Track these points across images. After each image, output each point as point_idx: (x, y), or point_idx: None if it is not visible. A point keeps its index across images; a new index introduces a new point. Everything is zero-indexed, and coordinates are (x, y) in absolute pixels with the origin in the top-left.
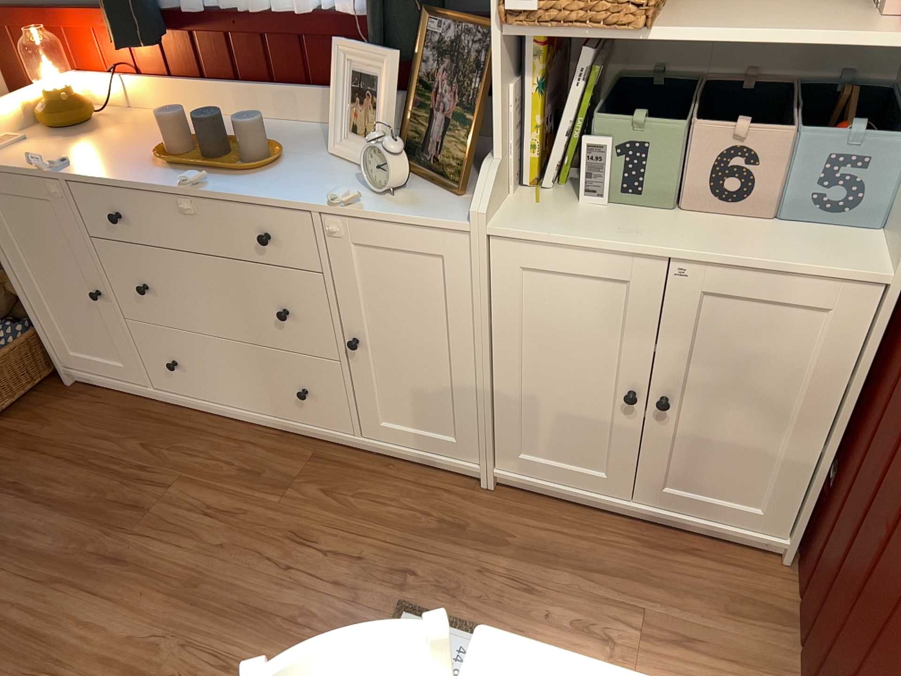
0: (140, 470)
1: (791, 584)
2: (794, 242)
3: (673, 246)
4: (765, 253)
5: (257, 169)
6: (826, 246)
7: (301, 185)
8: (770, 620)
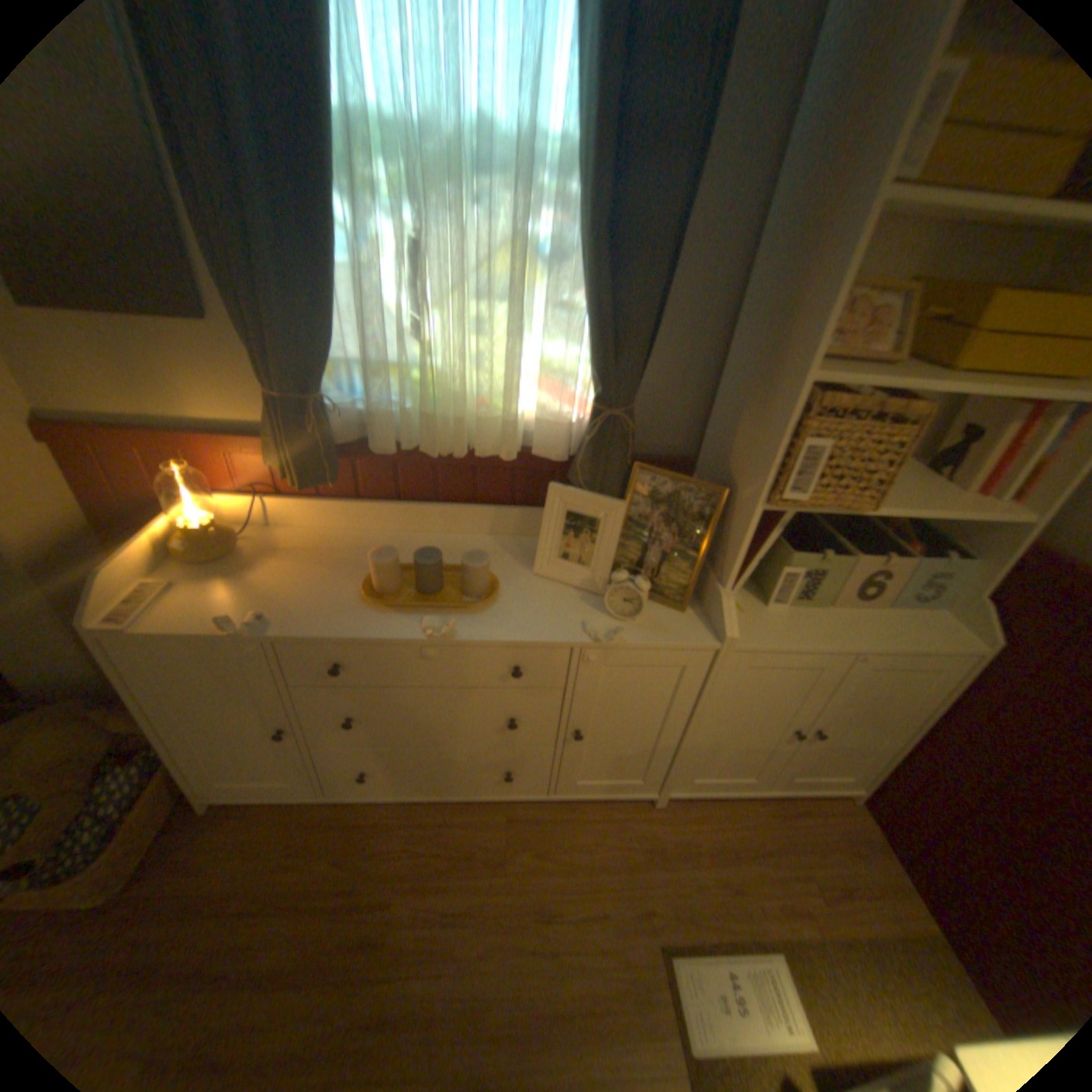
0: (340, 905)
1: (876, 824)
2: (919, 625)
3: (862, 642)
4: (917, 639)
5: (487, 602)
6: (936, 625)
7: (538, 615)
8: (883, 859)
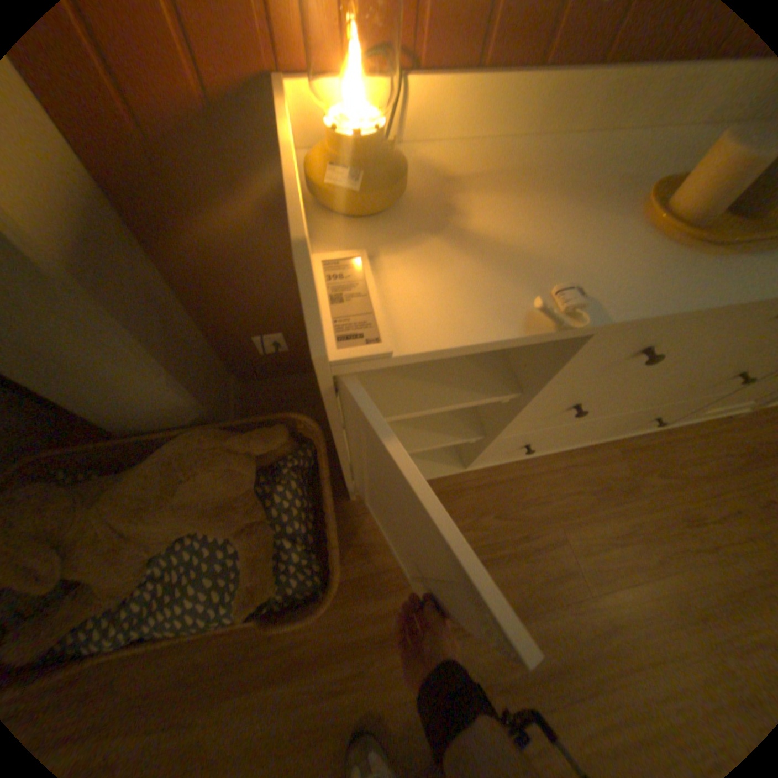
0: (527, 548)
1: None
2: None
3: None
4: None
5: None
6: None
7: None
8: None
